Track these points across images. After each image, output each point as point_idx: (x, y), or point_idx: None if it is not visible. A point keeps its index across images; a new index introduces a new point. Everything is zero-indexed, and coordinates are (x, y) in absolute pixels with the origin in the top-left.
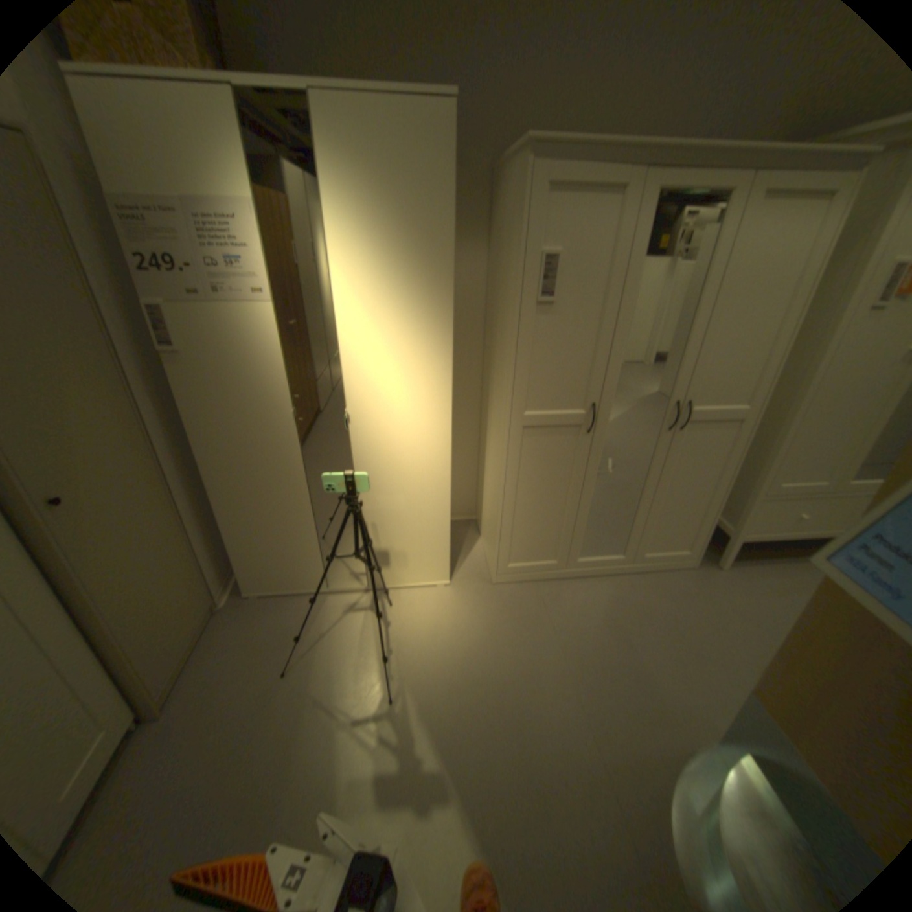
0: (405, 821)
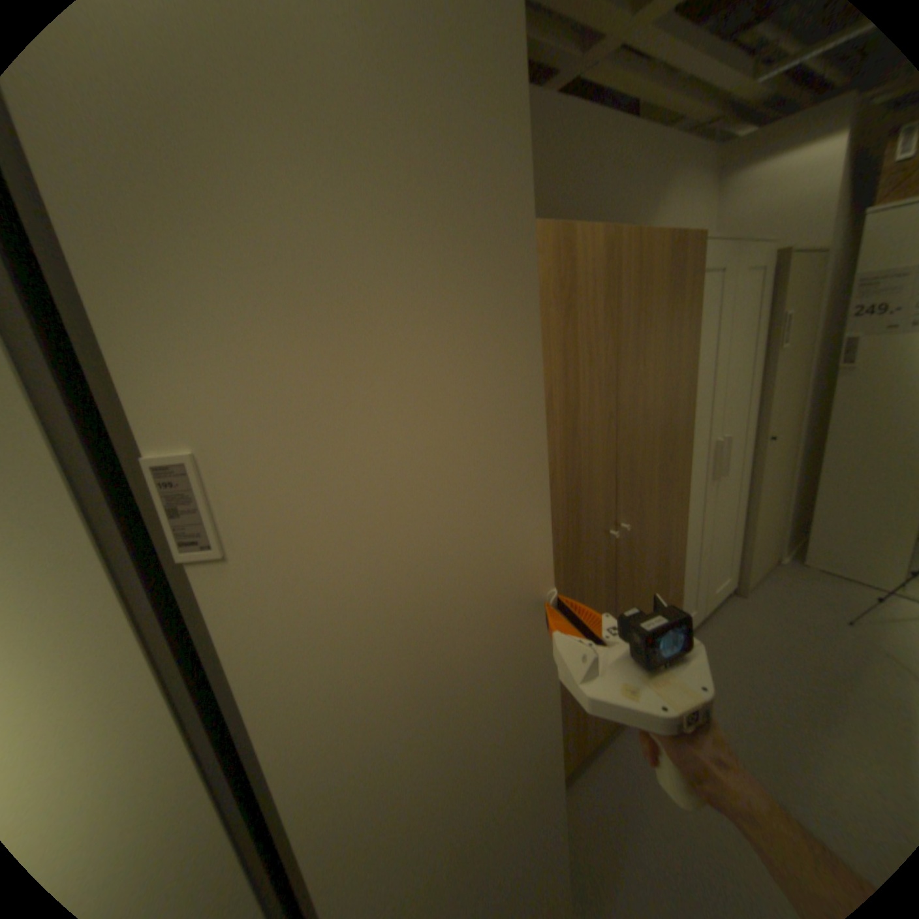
0: None
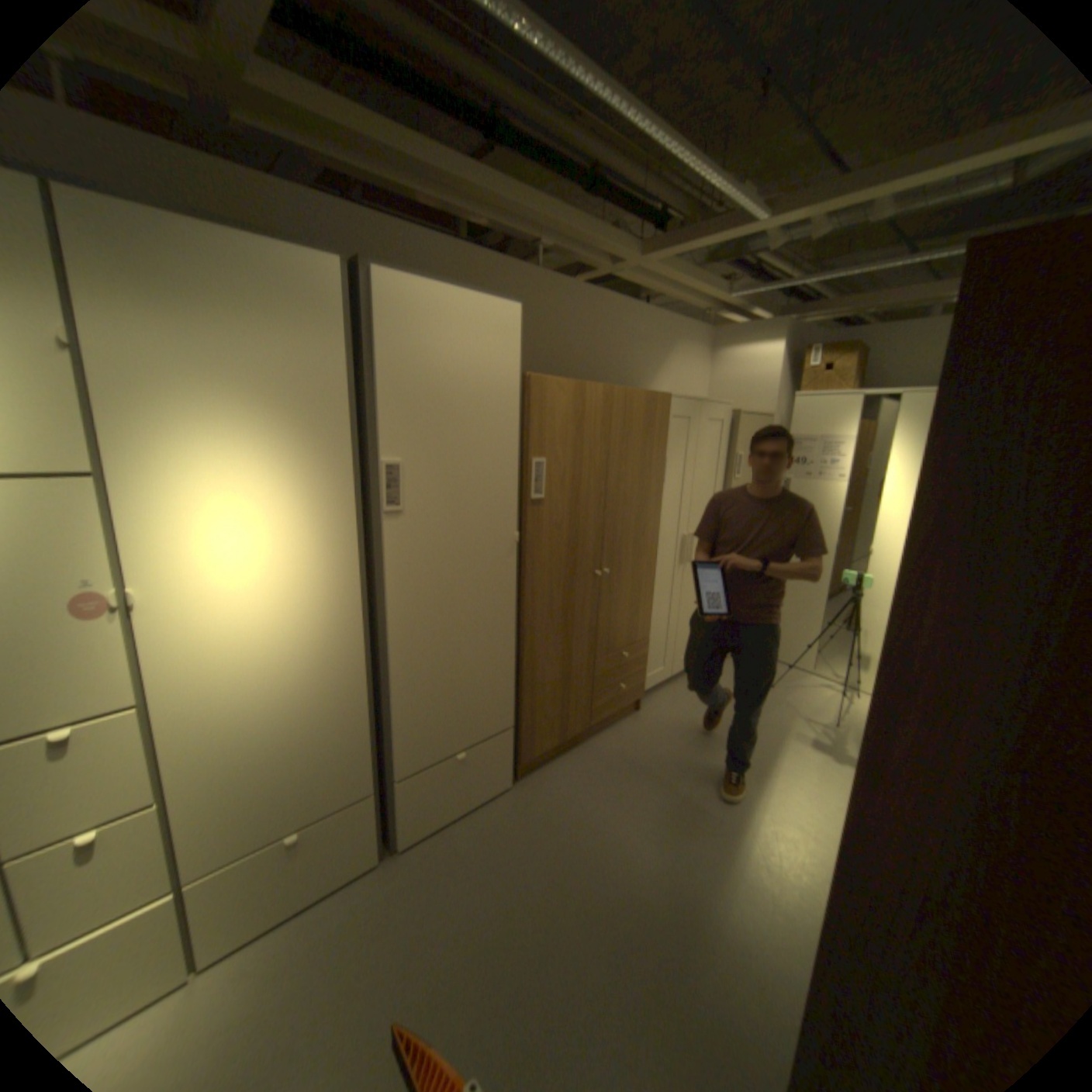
0: (827, 760)
